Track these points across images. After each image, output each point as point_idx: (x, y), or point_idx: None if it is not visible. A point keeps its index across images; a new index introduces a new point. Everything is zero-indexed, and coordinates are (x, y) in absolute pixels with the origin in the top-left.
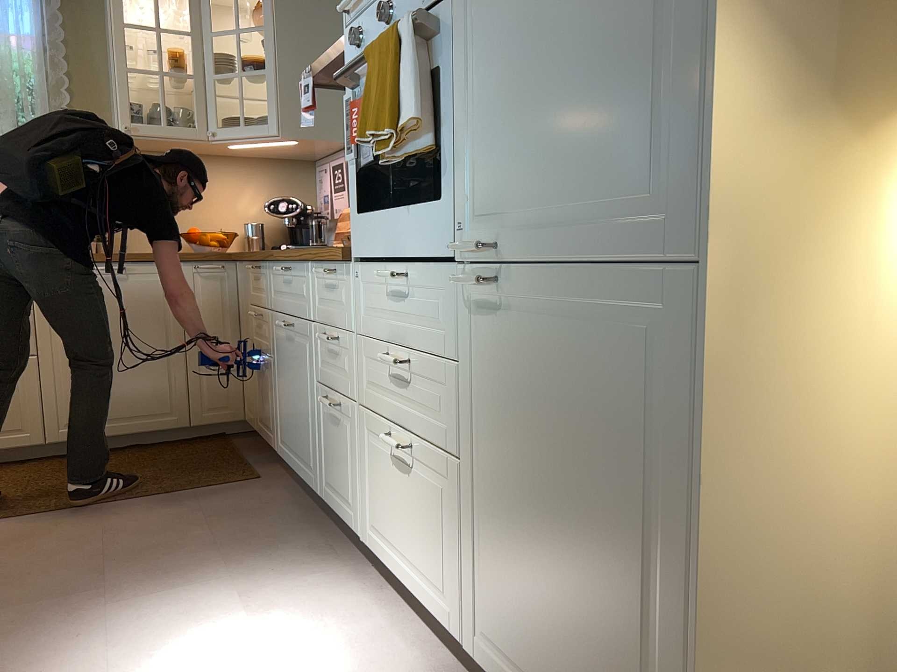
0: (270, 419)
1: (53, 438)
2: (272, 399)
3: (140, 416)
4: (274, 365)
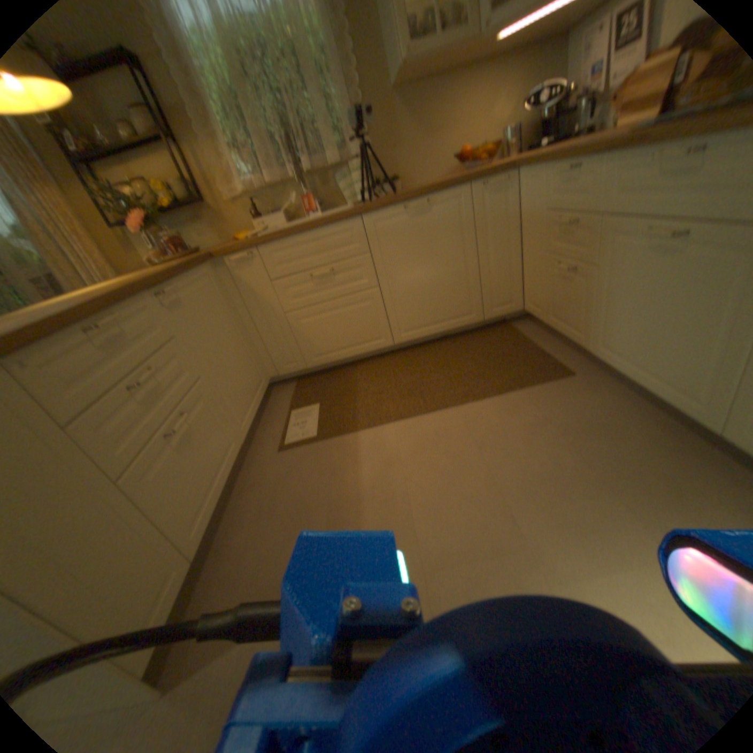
0: (581, 320)
1: (396, 339)
2: (591, 304)
3: (449, 317)
4: (602, 273)
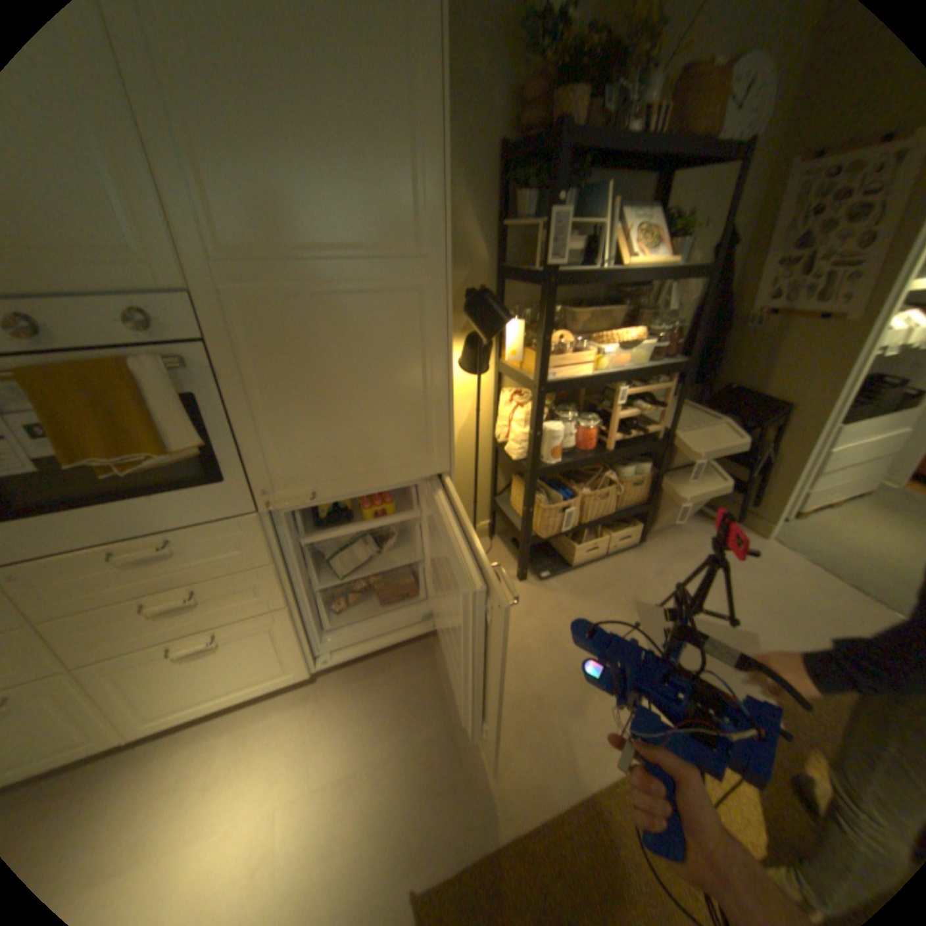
0: None
1: None
2: None
3: None
4: None
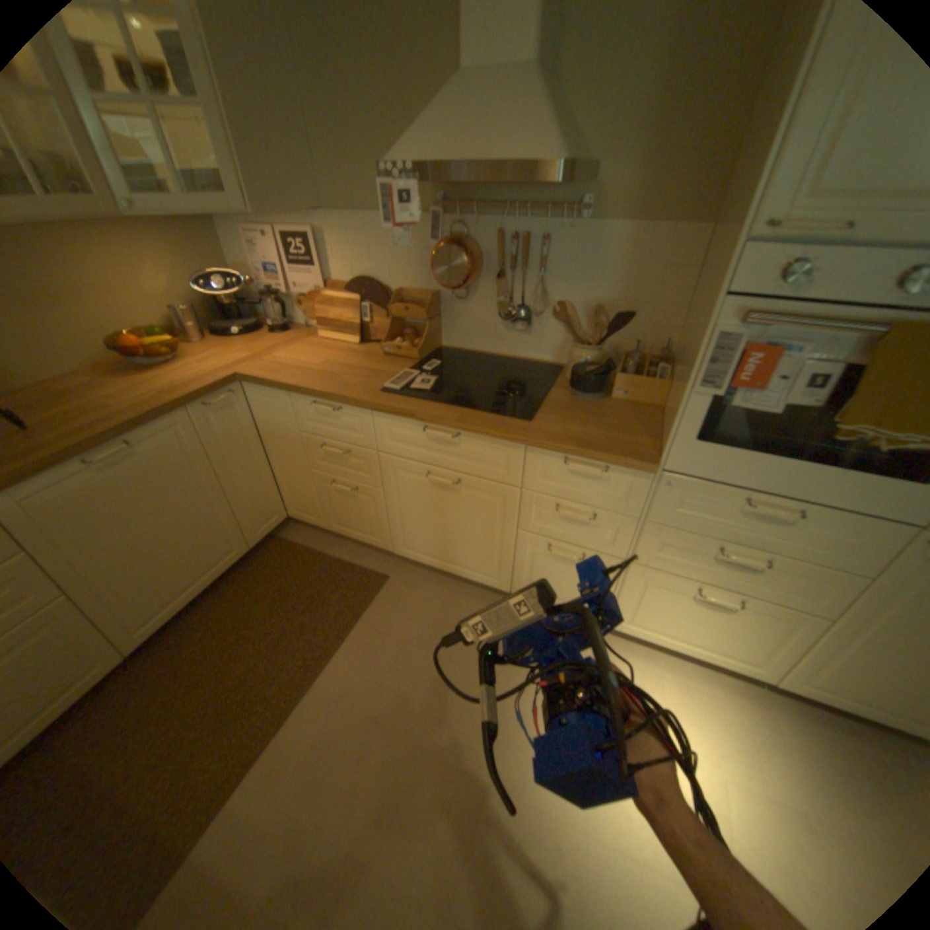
0: (375, 530)
1: (130, 648)
2: (384, 518)
3: (207, 571)
4: (390, 496)
